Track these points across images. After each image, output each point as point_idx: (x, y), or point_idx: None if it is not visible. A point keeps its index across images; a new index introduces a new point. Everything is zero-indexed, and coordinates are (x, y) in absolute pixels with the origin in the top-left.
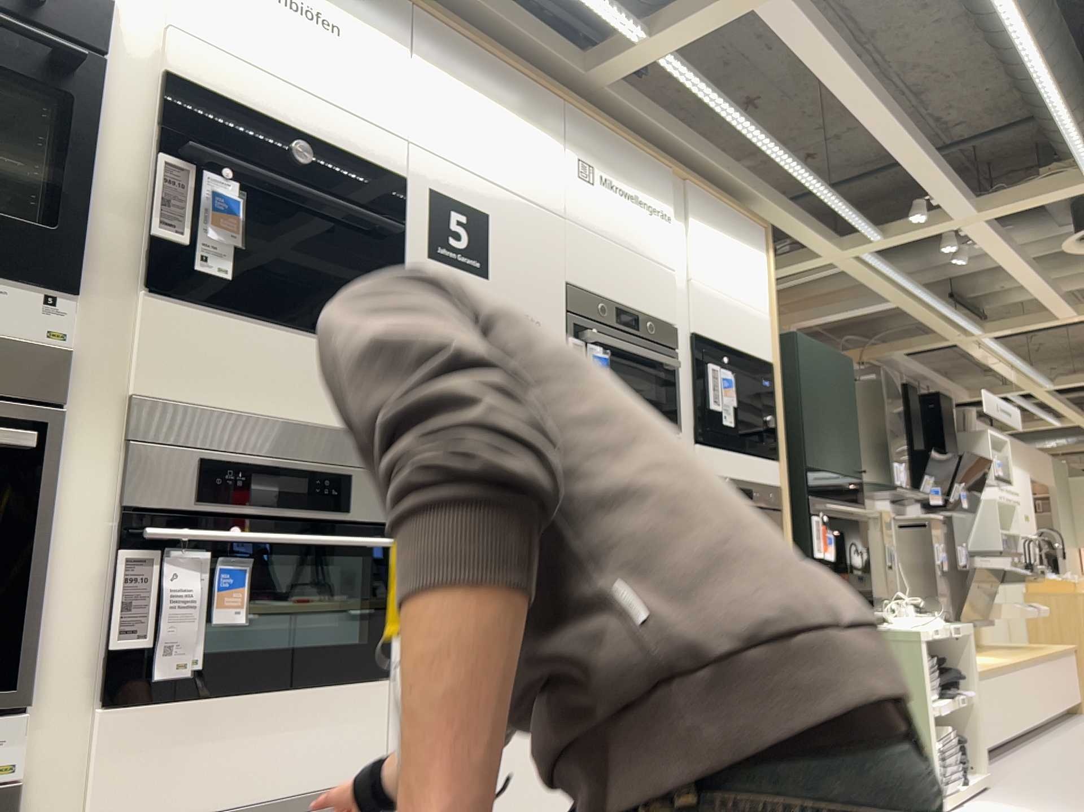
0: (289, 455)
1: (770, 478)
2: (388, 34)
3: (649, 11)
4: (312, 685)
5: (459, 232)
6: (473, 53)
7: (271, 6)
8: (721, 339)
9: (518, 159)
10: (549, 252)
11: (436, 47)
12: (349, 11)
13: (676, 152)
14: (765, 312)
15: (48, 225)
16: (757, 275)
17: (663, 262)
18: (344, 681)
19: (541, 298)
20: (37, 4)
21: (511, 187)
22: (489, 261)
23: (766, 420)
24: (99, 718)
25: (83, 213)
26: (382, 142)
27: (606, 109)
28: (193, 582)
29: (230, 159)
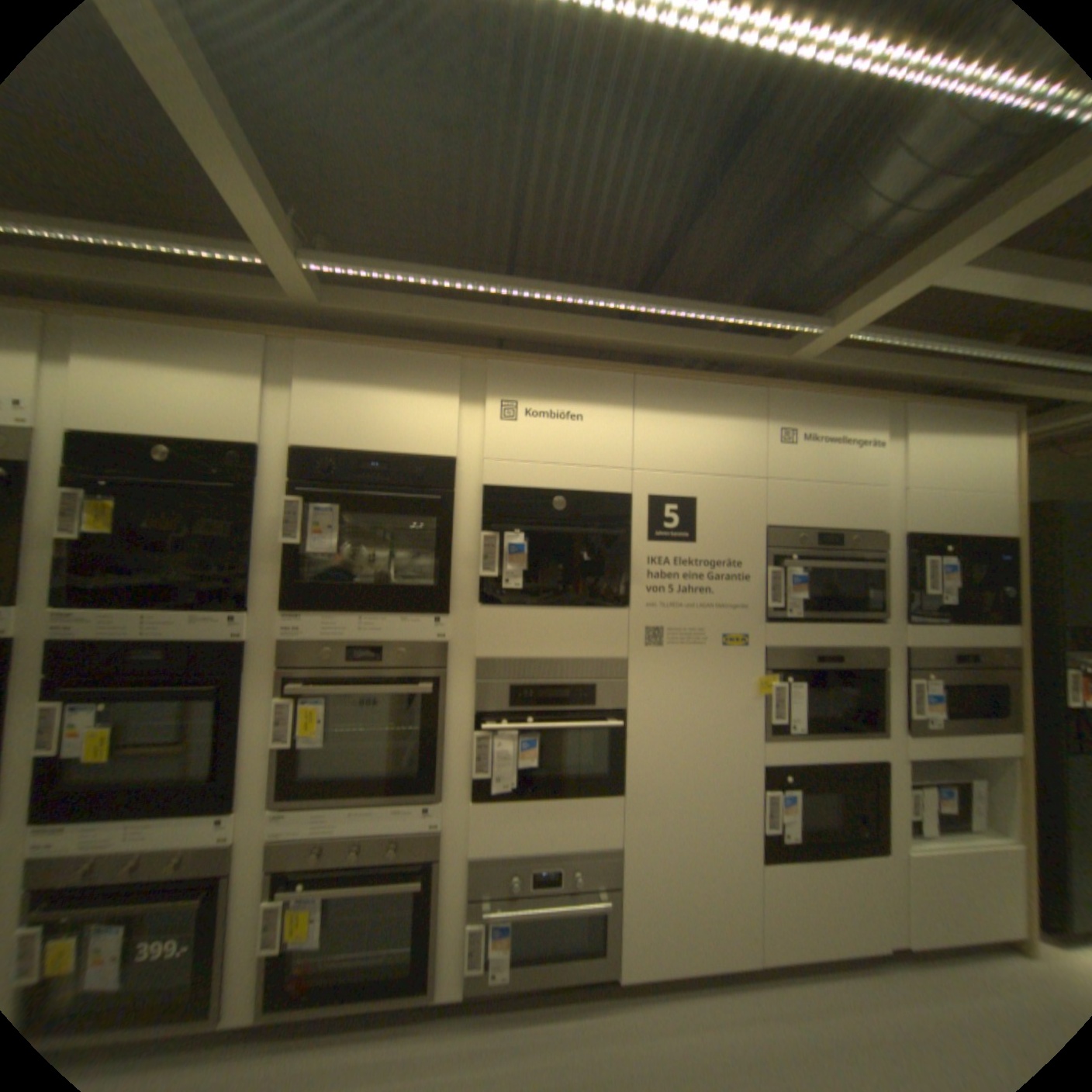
0: (559, 676)
1: (1007, 642)
2: (615, 403)
3: (850, 282)
4: (577, 797)
5: (672, 516)
6: (682, 385)
7: (537, 421)
8: (948, 530)
9: (722, 448)
10: (750, 508)
11: (652, 394)
12: (586, 400)
13: (900, 376)
14: (1013, 491)
15: (436, 581)
16: (1005, 458)
17: (875, 481)
18: (595, 796)
19: (743, 544)
20: (420, 477)
21: (716, 470)
22: (696, 530)
23: (1006, 590)
24: (471, 807)
25: (448, 572)
26: (612, 476)
27: (817, 369)
28: (510, 746)
29: (514, 526)
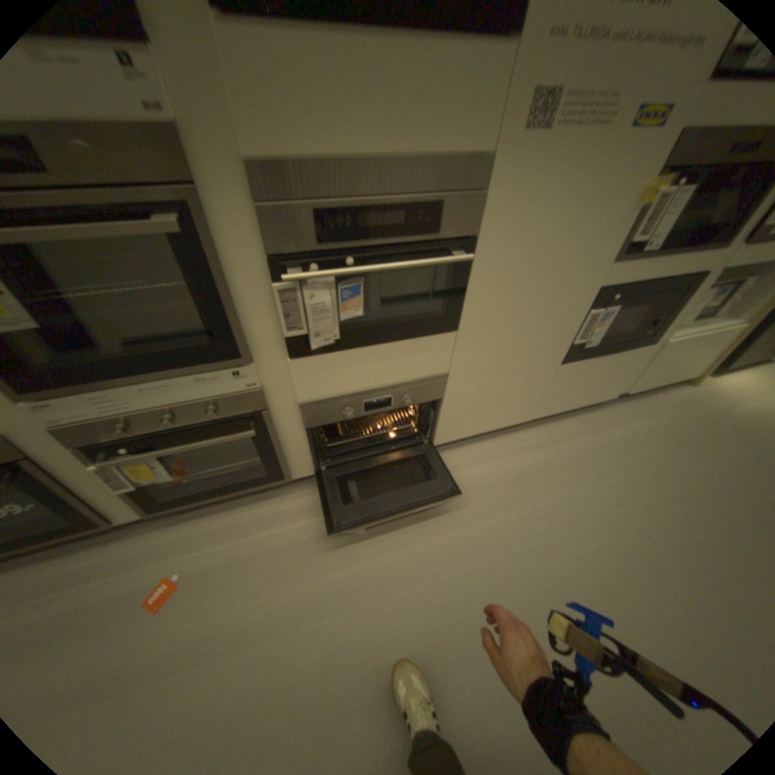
0: (389, 190)
1: None
2: None
3: None
4: (408, 337)
5: None
6: None
7: None
8: None
9: None
10: None
11: None
12: None
13: None
14: None
15: None
16: None
17: None
18: (427, 334)
19: None
20: None
21: None
22: None
23: None
24: (290, 362)
25: None
26: None
27: None
28: (326, 296)
29: None
